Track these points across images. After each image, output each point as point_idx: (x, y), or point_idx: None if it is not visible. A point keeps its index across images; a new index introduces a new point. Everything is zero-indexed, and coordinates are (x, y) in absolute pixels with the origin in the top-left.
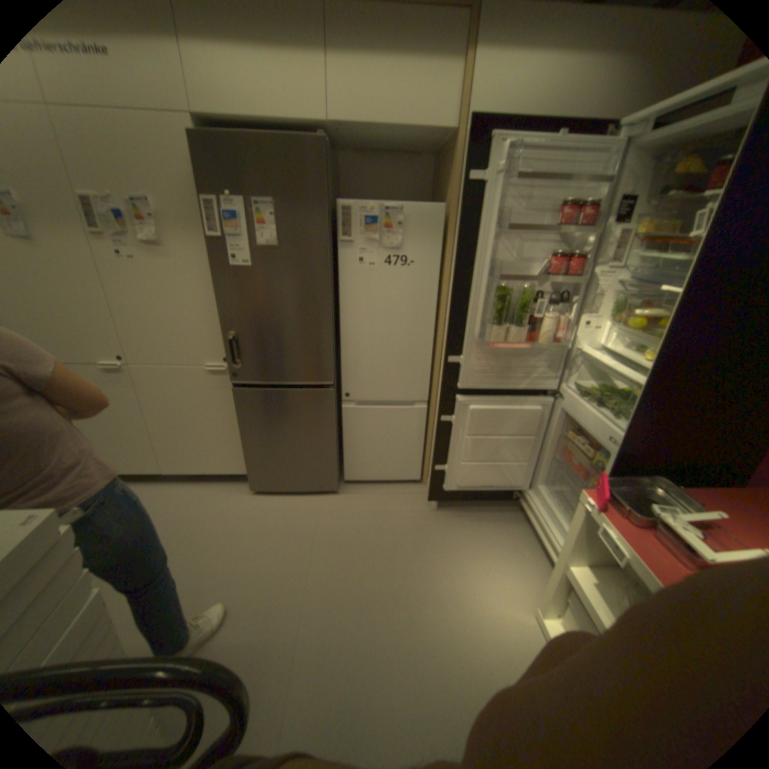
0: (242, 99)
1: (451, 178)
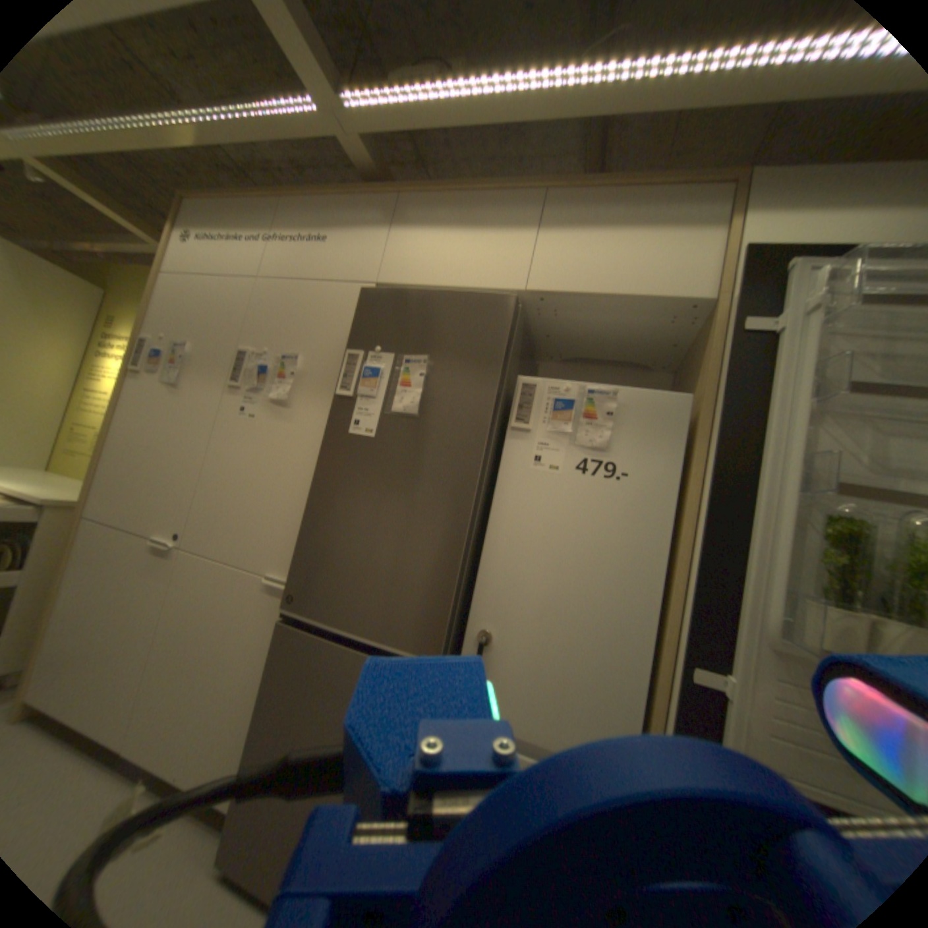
0: (433, 272)
1: (703, 366)
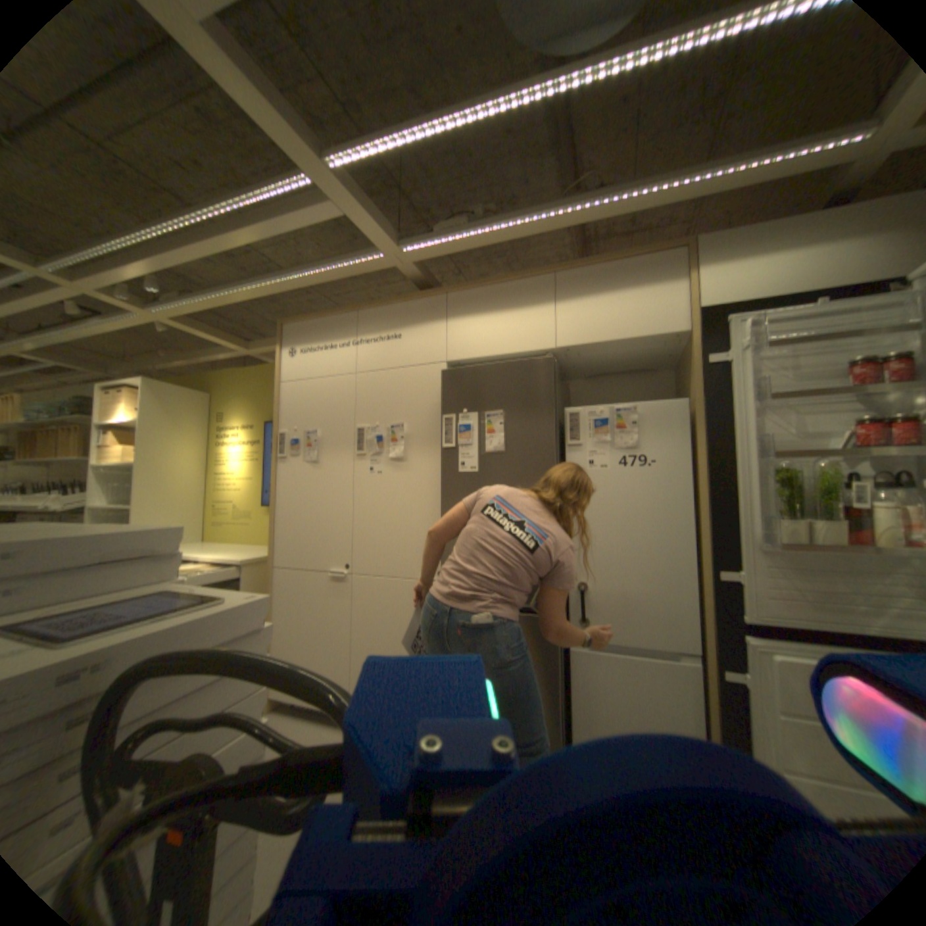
0: (485, 346)
1: (691, 375)
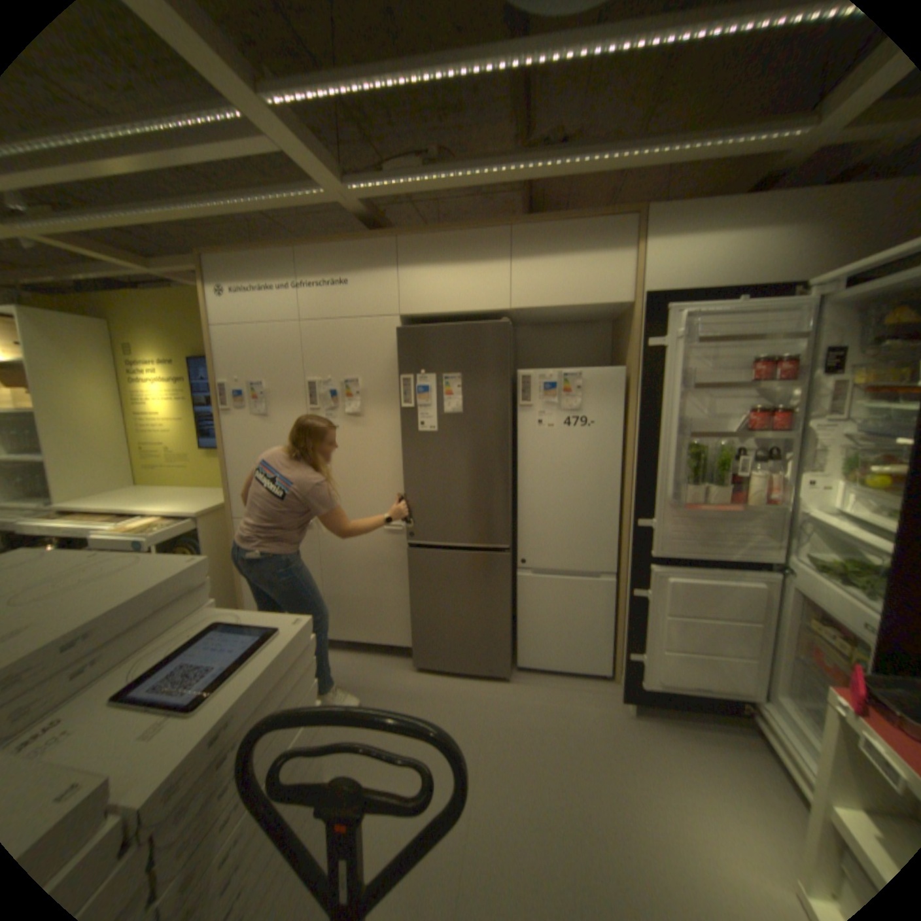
0: (441, 301)
1: (630, 344)
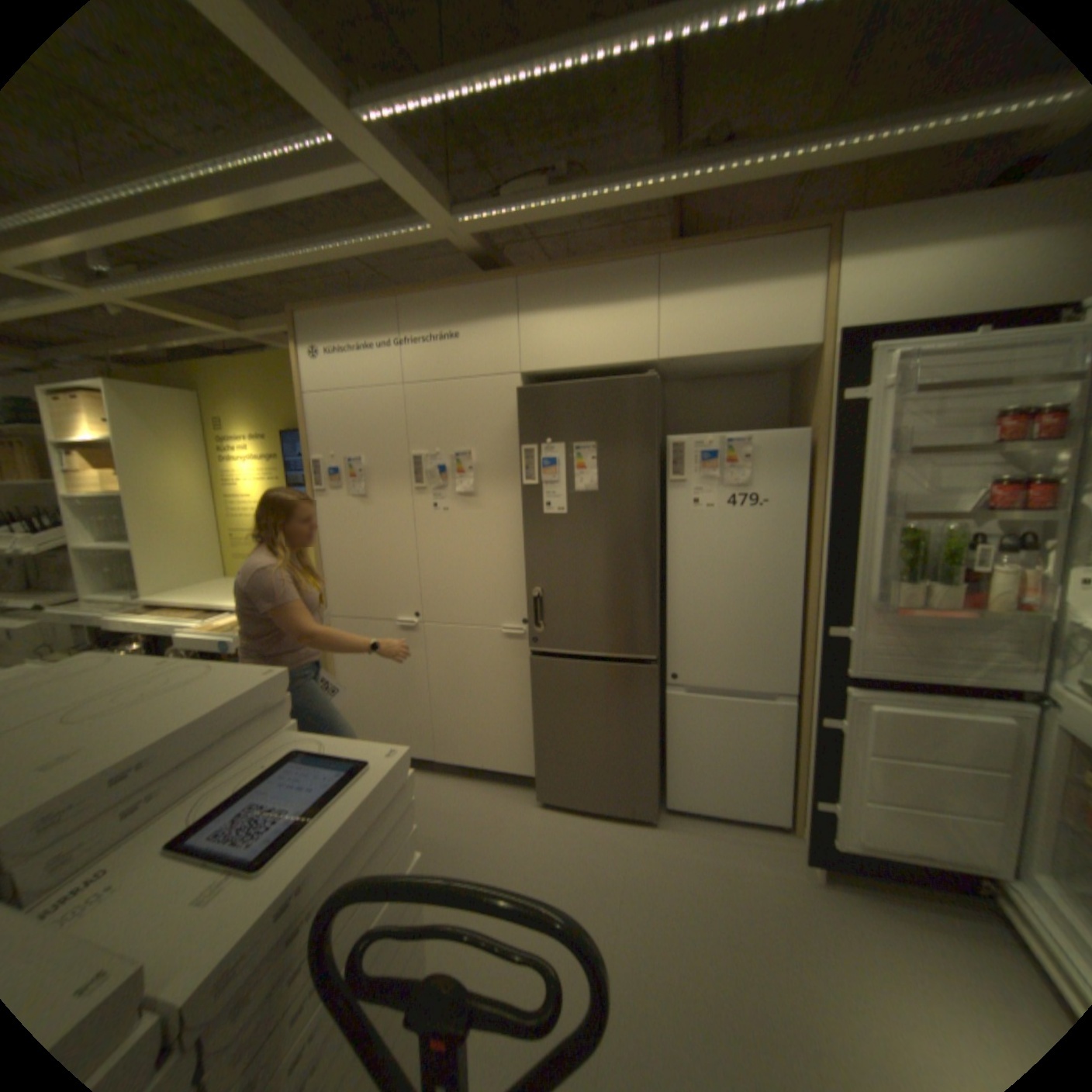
0: (571, 353)
1: (817, 398)
